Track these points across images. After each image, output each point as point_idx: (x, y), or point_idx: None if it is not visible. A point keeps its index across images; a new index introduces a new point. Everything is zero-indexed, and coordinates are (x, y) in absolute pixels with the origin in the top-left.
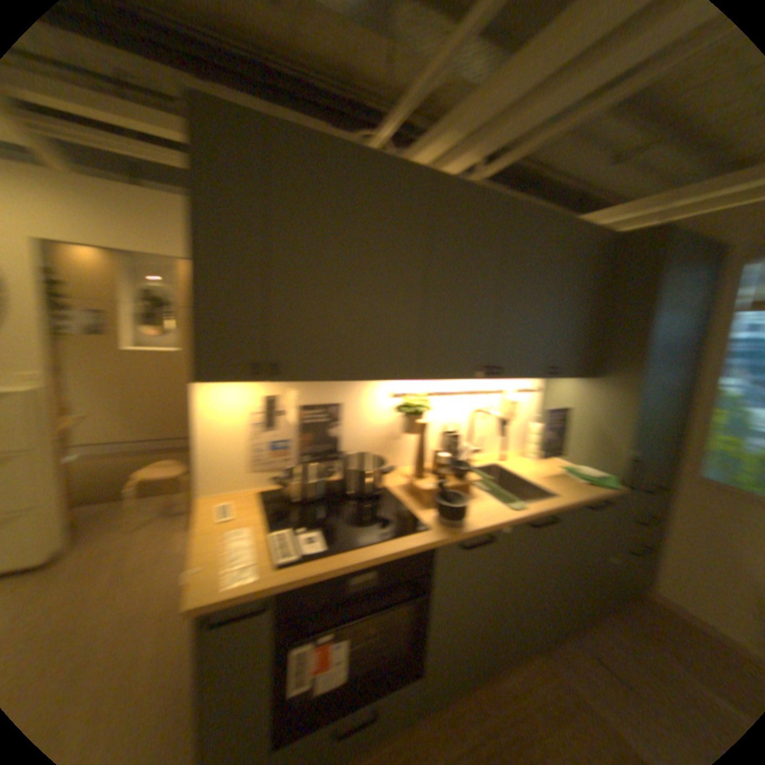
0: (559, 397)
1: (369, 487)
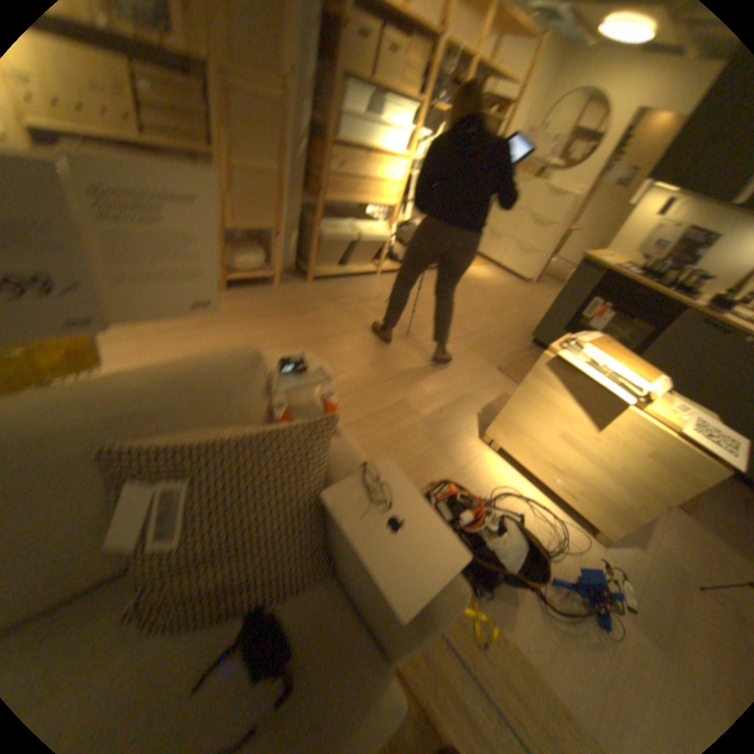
0: None
1: (690, 287)
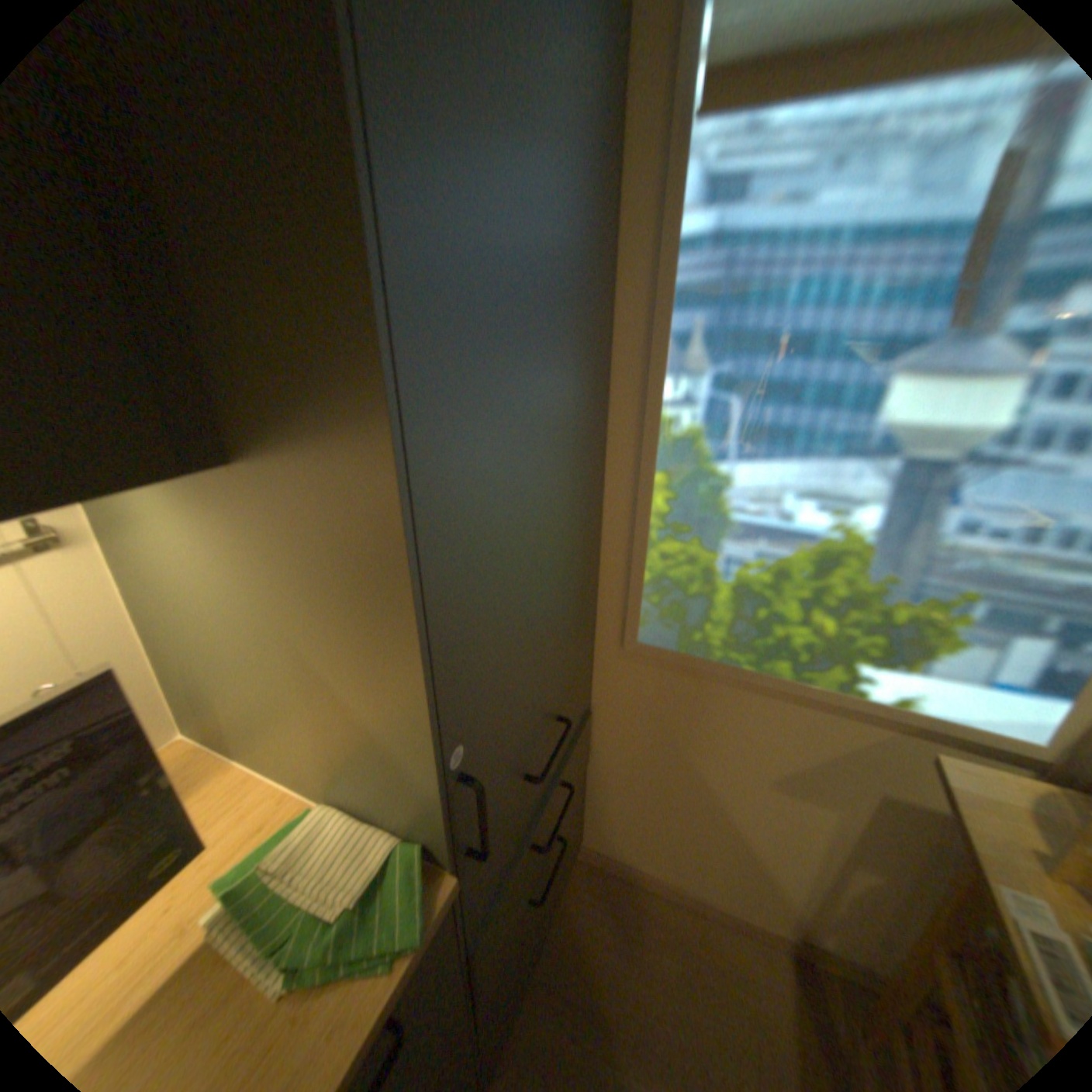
0: (157, 560)
1: None
